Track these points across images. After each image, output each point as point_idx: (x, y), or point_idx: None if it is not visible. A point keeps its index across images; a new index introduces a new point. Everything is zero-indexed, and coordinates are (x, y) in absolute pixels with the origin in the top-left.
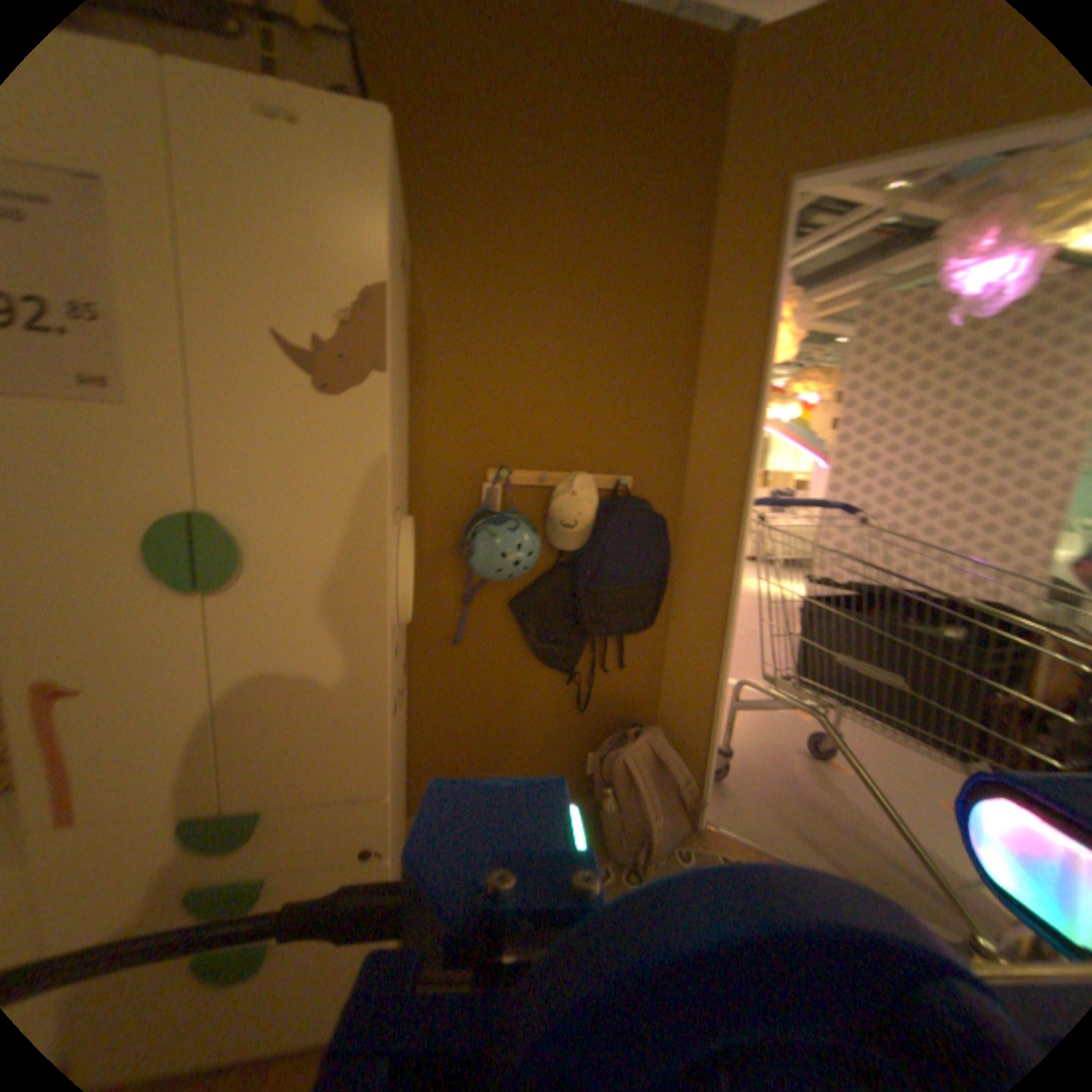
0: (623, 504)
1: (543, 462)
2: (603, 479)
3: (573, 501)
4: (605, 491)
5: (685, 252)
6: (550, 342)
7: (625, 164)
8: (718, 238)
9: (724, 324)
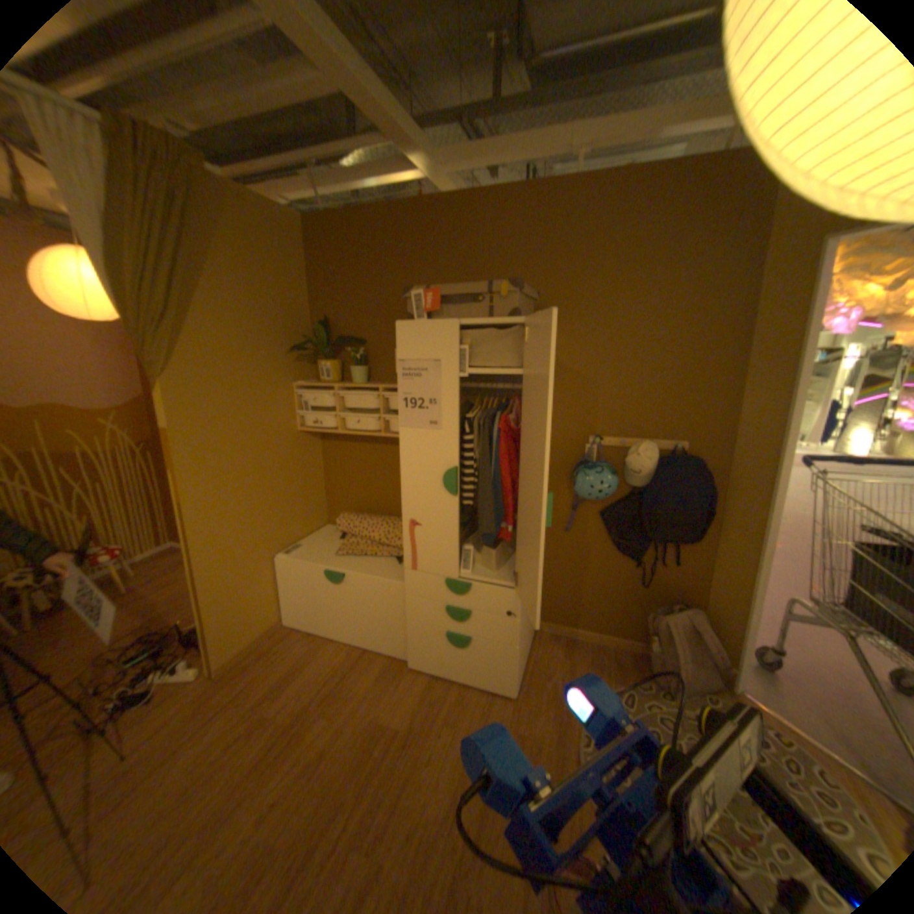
0: (678, 461)
1: (625, 432)
2: (667, 444)
3: (638, 459)
4: (669, 451)
5: (737, 294)
6: (632, 363)
7: (689, 249)
8: (767, 279)
9: (769, 339)
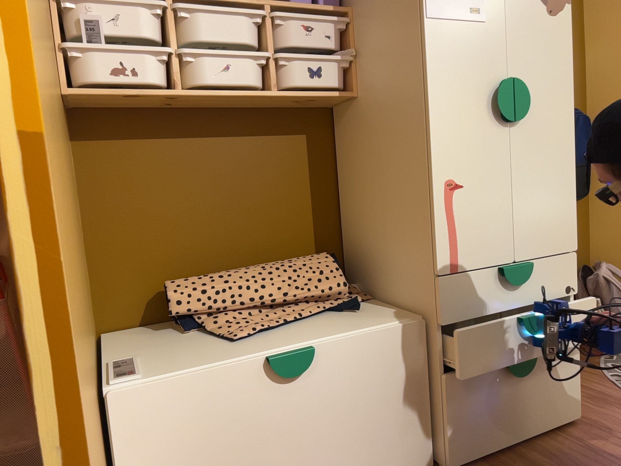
0: None
1: None
2: None
3: None
4: None
5: None
6: None
7: None
8: None
9: None
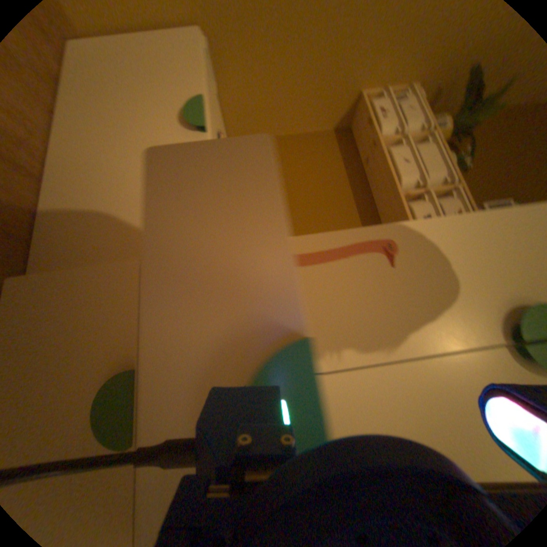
0: None
1: None
2: None
3: None
4: None
5: None
6: None
7: None
8: None
9: None
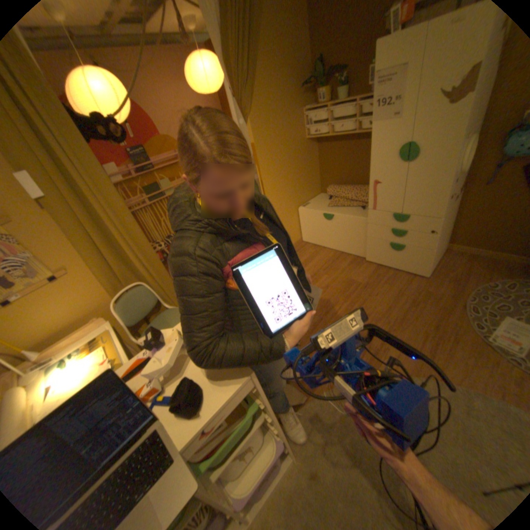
0: None
1: None
2: None
3: None
4: None
5: None
6: None
7: None
8: None
9: None
